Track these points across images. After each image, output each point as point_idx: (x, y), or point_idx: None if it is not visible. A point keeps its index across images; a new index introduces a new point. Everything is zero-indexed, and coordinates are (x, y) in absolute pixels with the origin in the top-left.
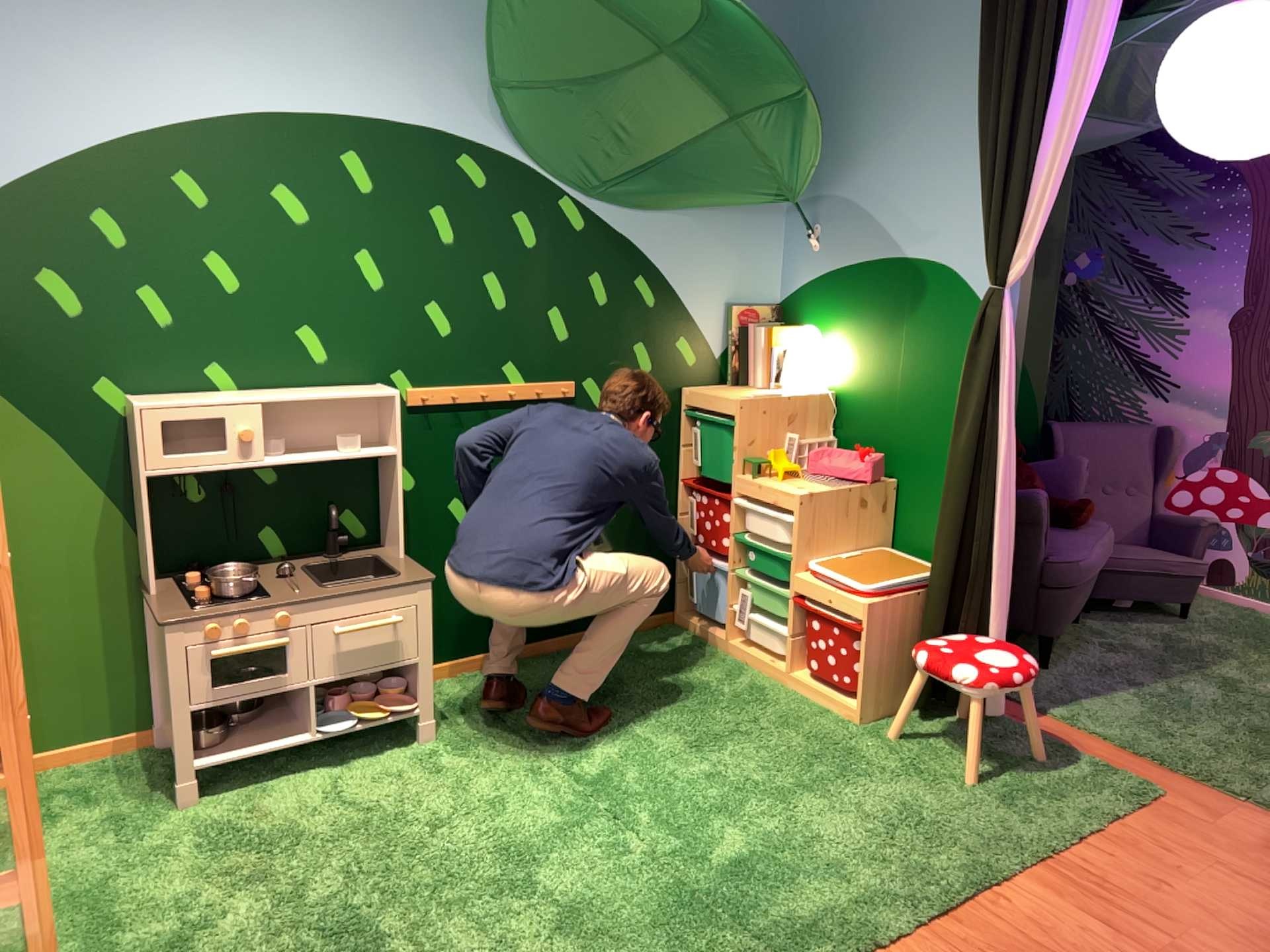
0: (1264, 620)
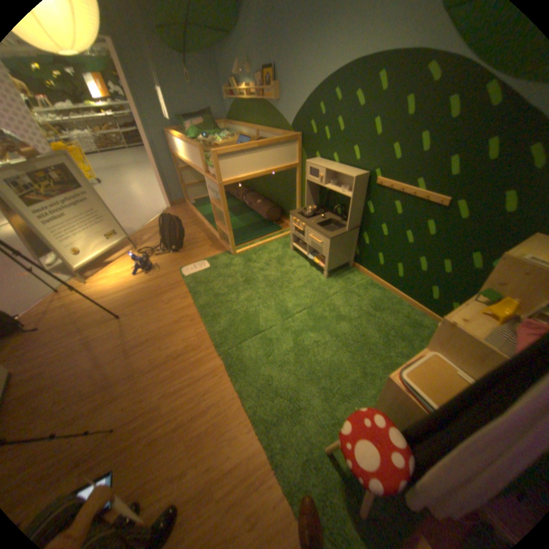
0: None
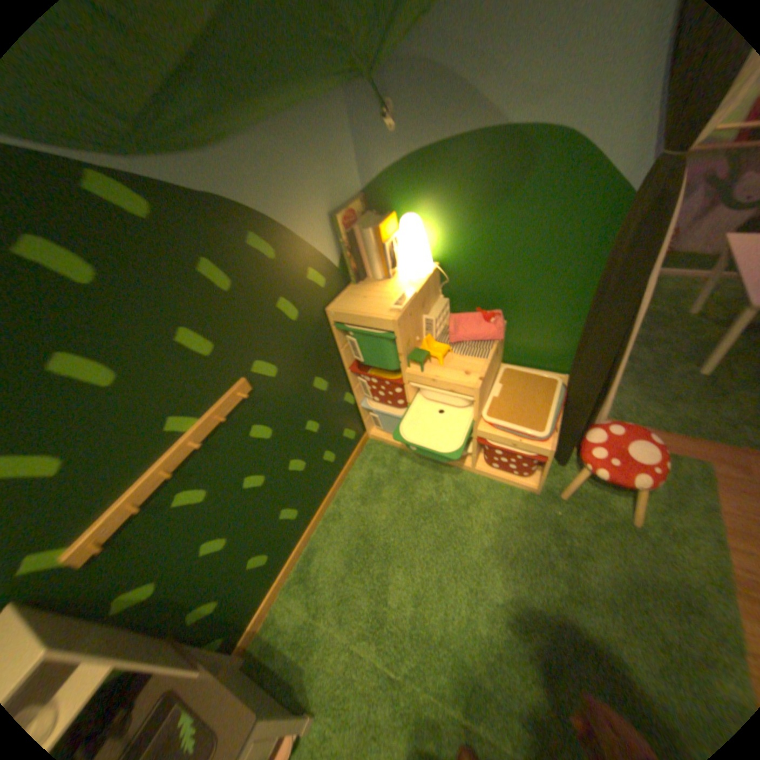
0: None
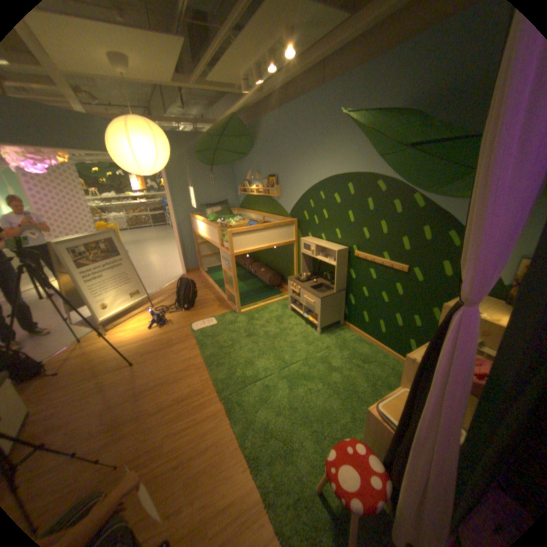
0: None
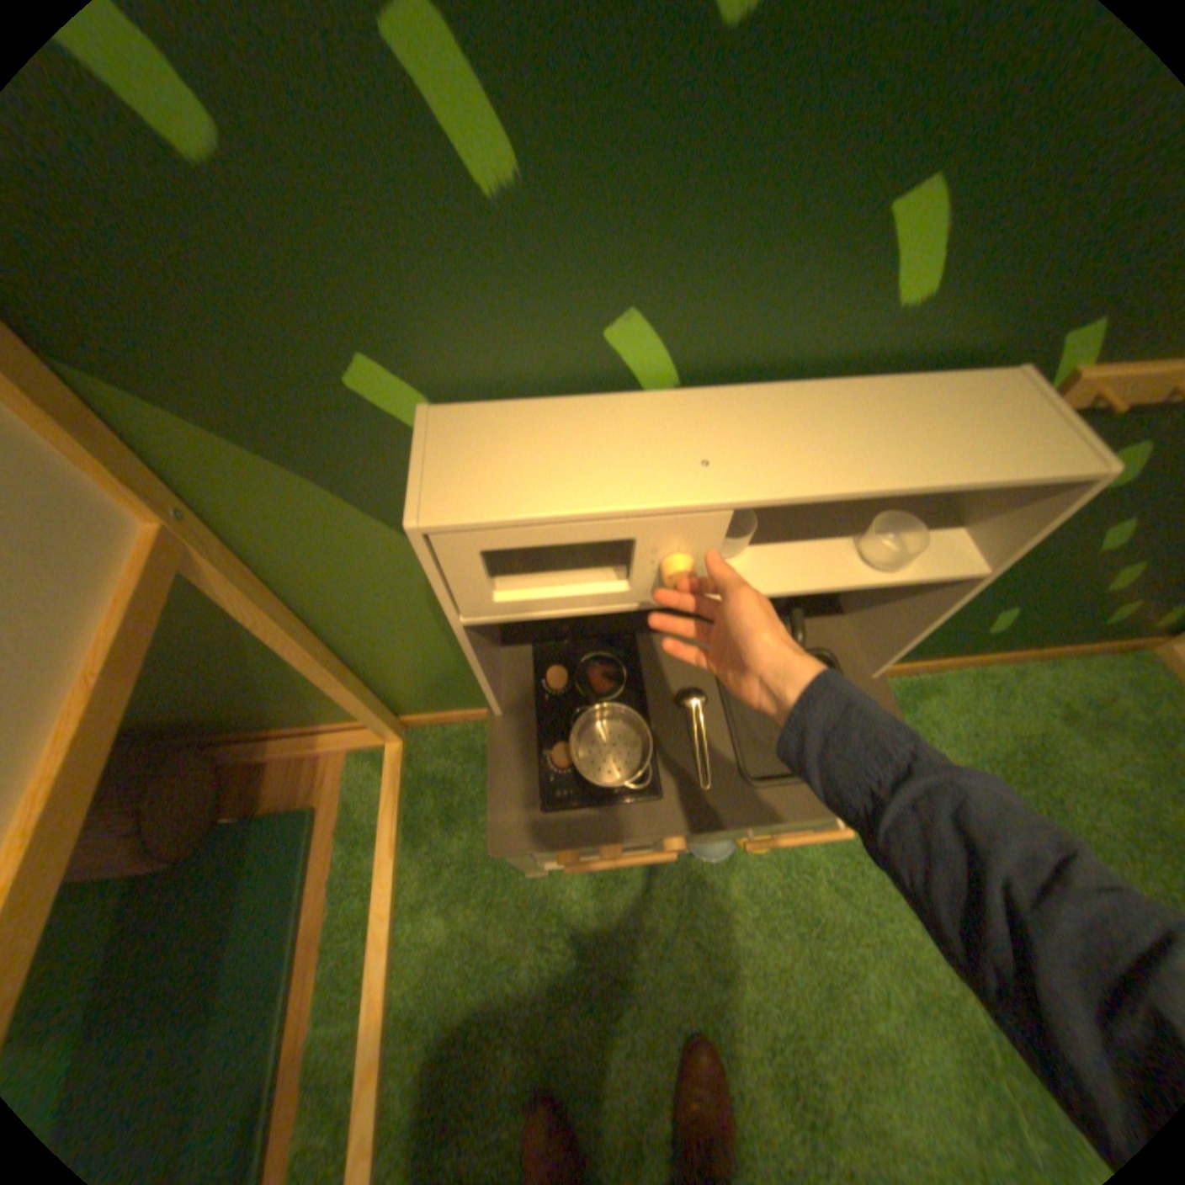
0: None
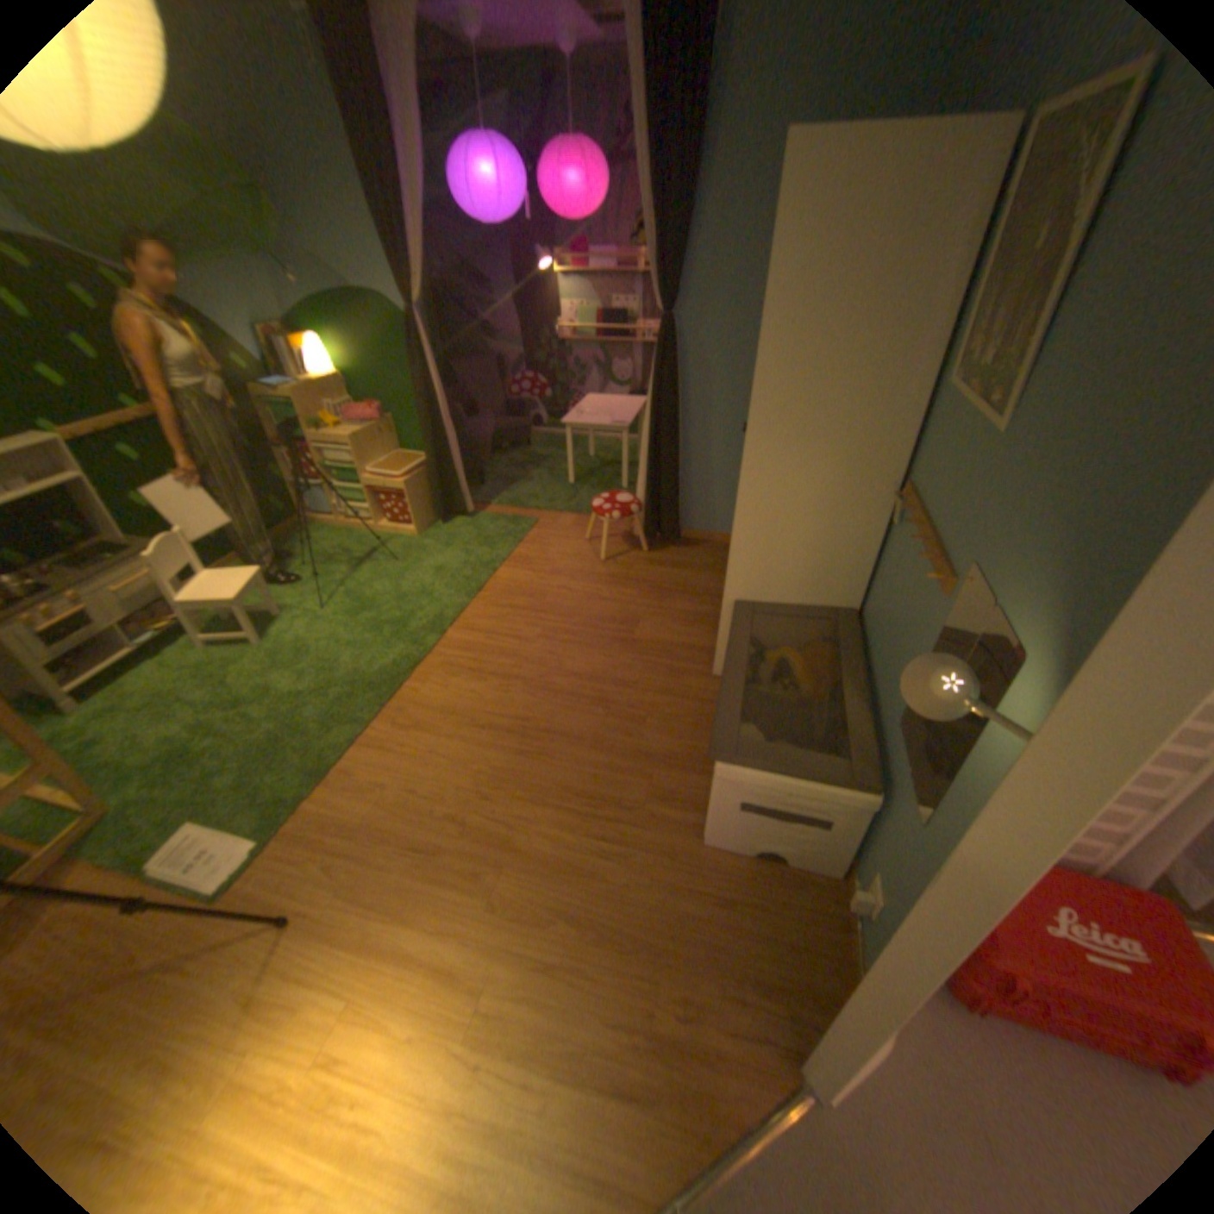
0: (558, 440)
